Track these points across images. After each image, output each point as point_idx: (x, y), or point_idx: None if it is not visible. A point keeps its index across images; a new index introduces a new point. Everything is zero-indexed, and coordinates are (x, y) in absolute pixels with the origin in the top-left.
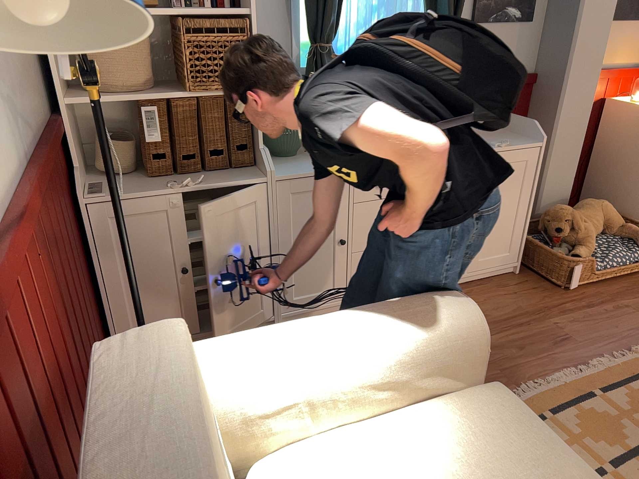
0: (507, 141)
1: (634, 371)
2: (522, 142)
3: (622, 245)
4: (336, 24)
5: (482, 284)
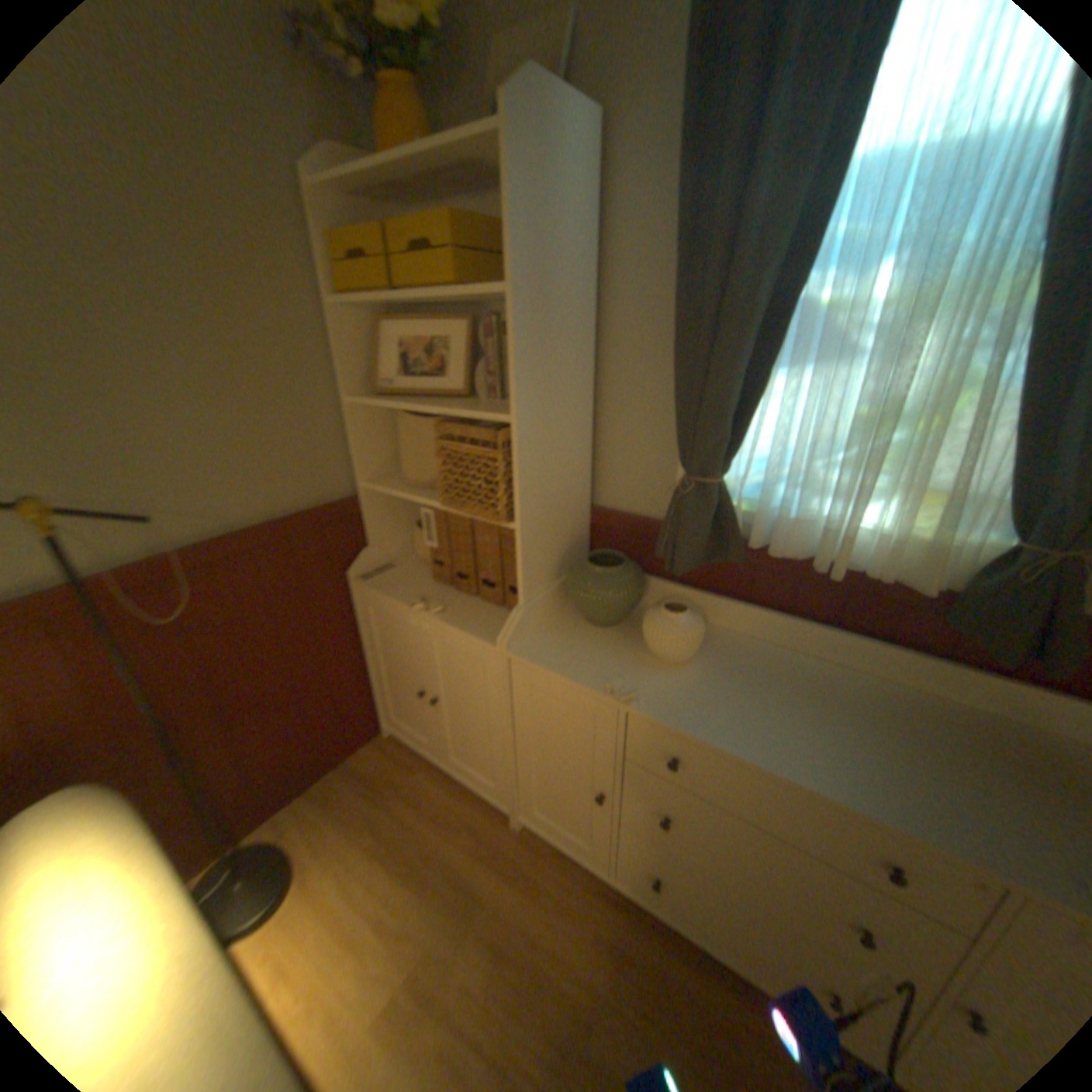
0: None
1: None
2: None
3: None
4: (735, 445)
5: None
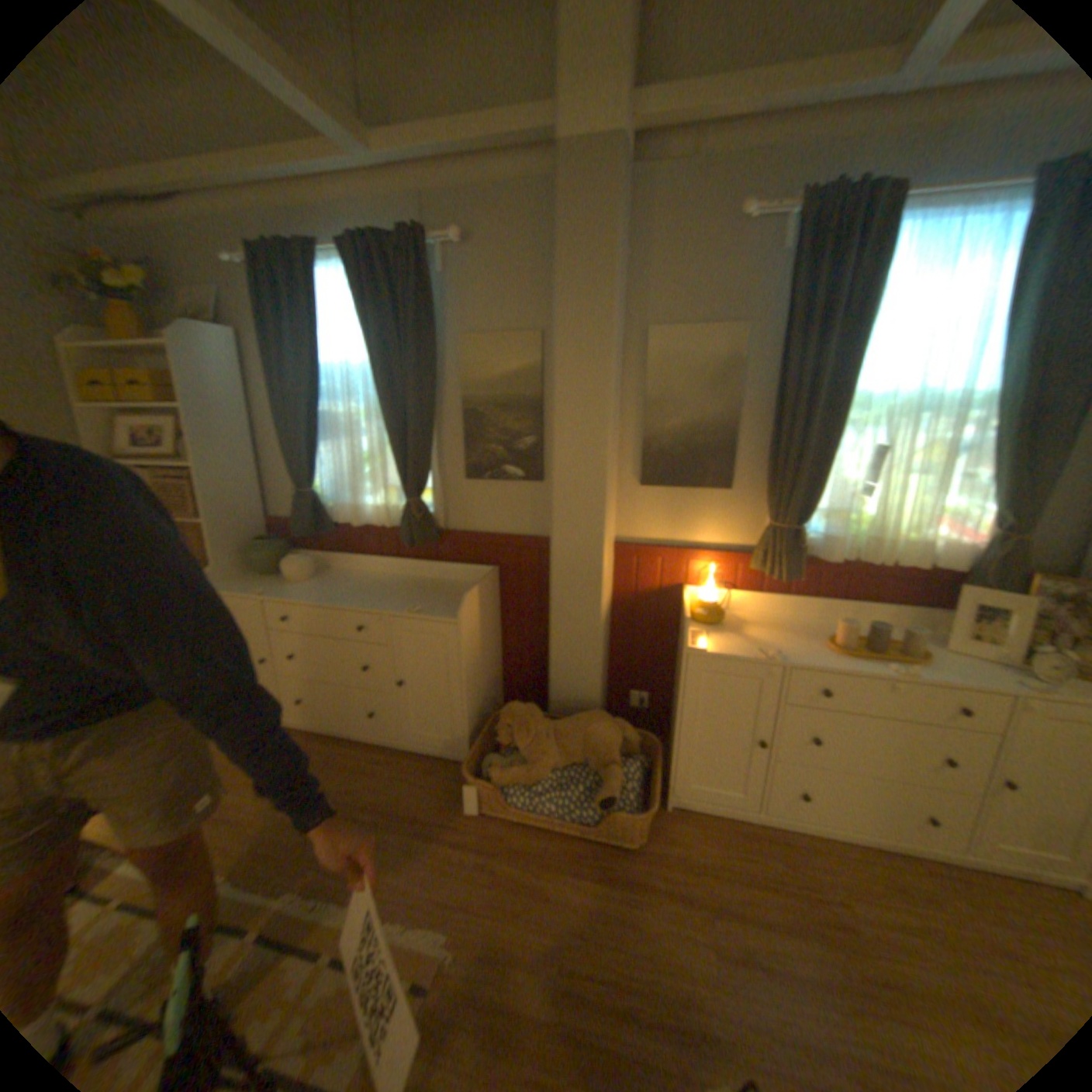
0: (418, 609)
1: (327, 948)
2: (443, 614)
3: (577, 791)
4: (307, 474)
5: (417, 762)
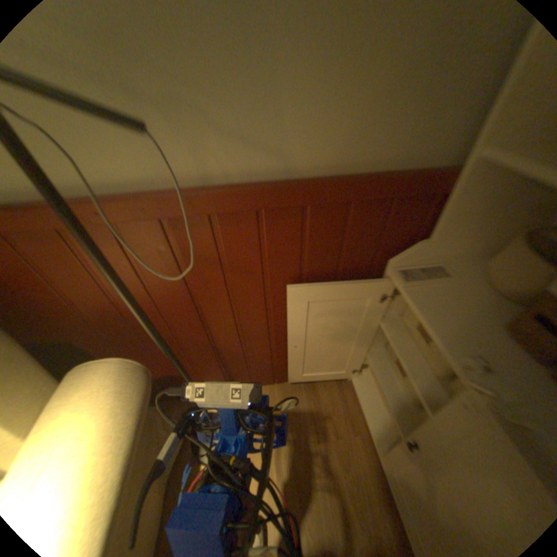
0: None
1: None
2: None
3: None
4: None
5: None
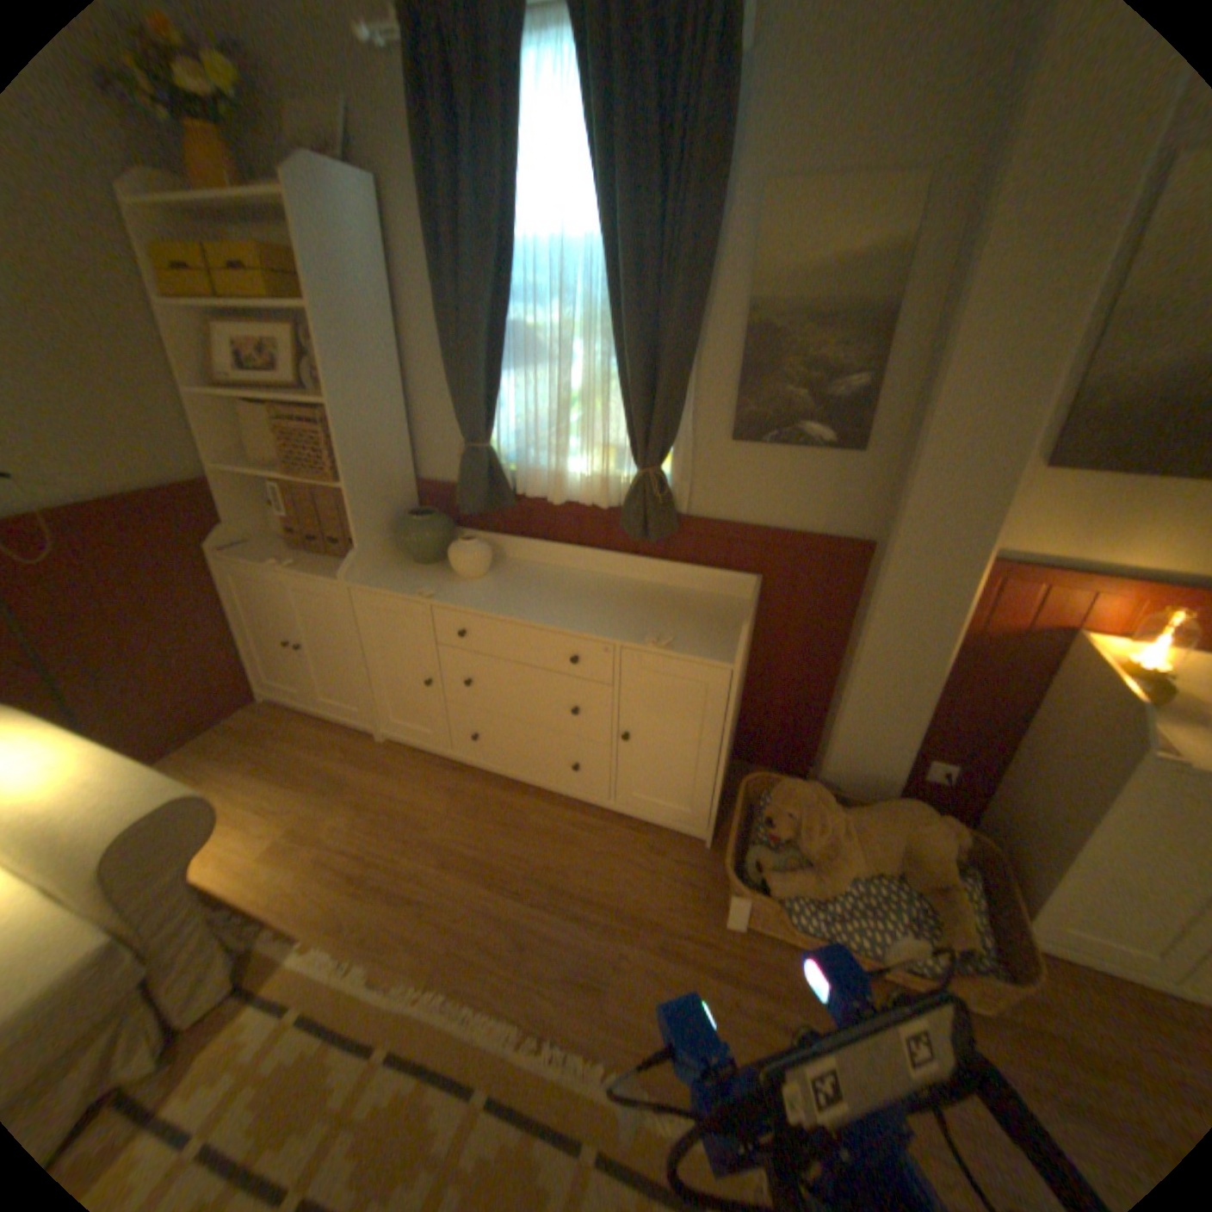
0: (669, 640)
1: (586, 1129)
2: (707, 651)
3: (901, 922)
4: (490, 421)
5: (636, 830)
